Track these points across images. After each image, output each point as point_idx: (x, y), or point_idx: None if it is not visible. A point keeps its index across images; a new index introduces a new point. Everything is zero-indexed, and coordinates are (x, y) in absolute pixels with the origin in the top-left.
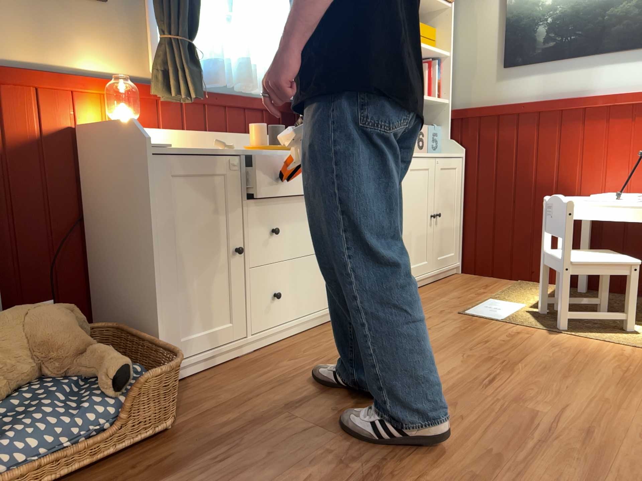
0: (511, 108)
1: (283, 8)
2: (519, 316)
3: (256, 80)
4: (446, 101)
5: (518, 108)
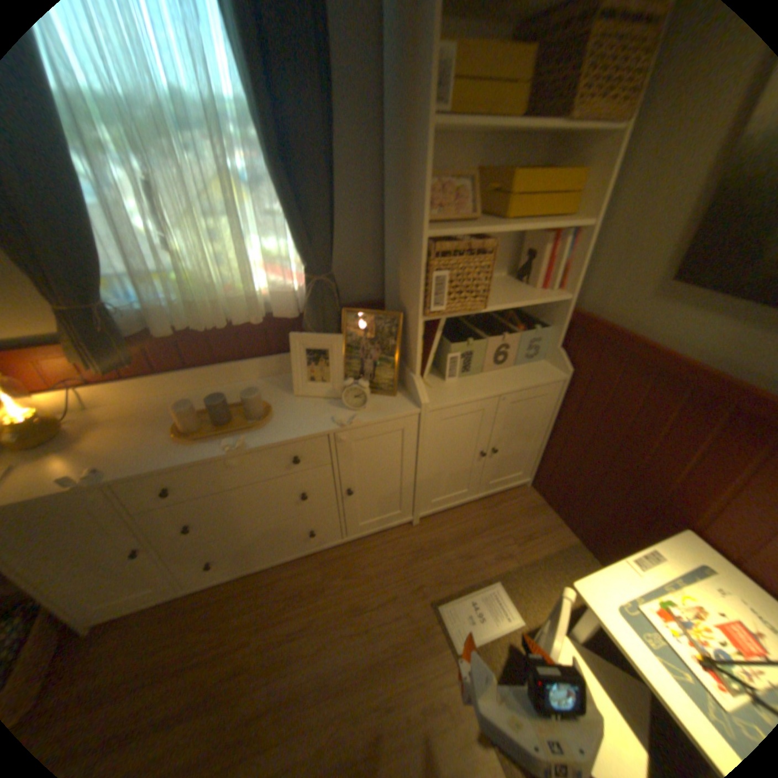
0: (655, 355)
1: (270, 194)
2: (488, 656)
3: (240, 303)
4: (566, 298)
5: (665, 361)
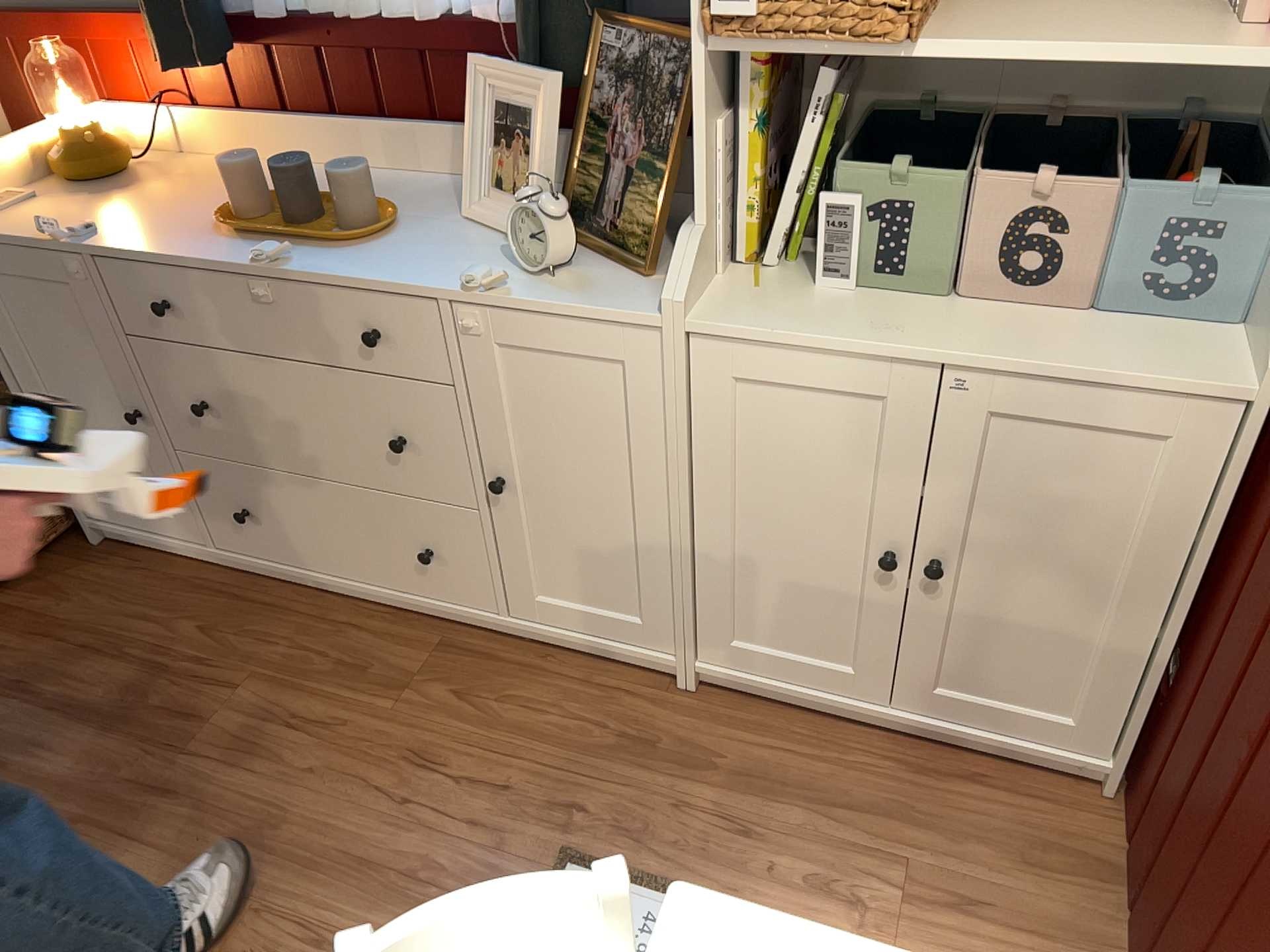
0: None
1: None
2: None
3: None
4: None
5: None
